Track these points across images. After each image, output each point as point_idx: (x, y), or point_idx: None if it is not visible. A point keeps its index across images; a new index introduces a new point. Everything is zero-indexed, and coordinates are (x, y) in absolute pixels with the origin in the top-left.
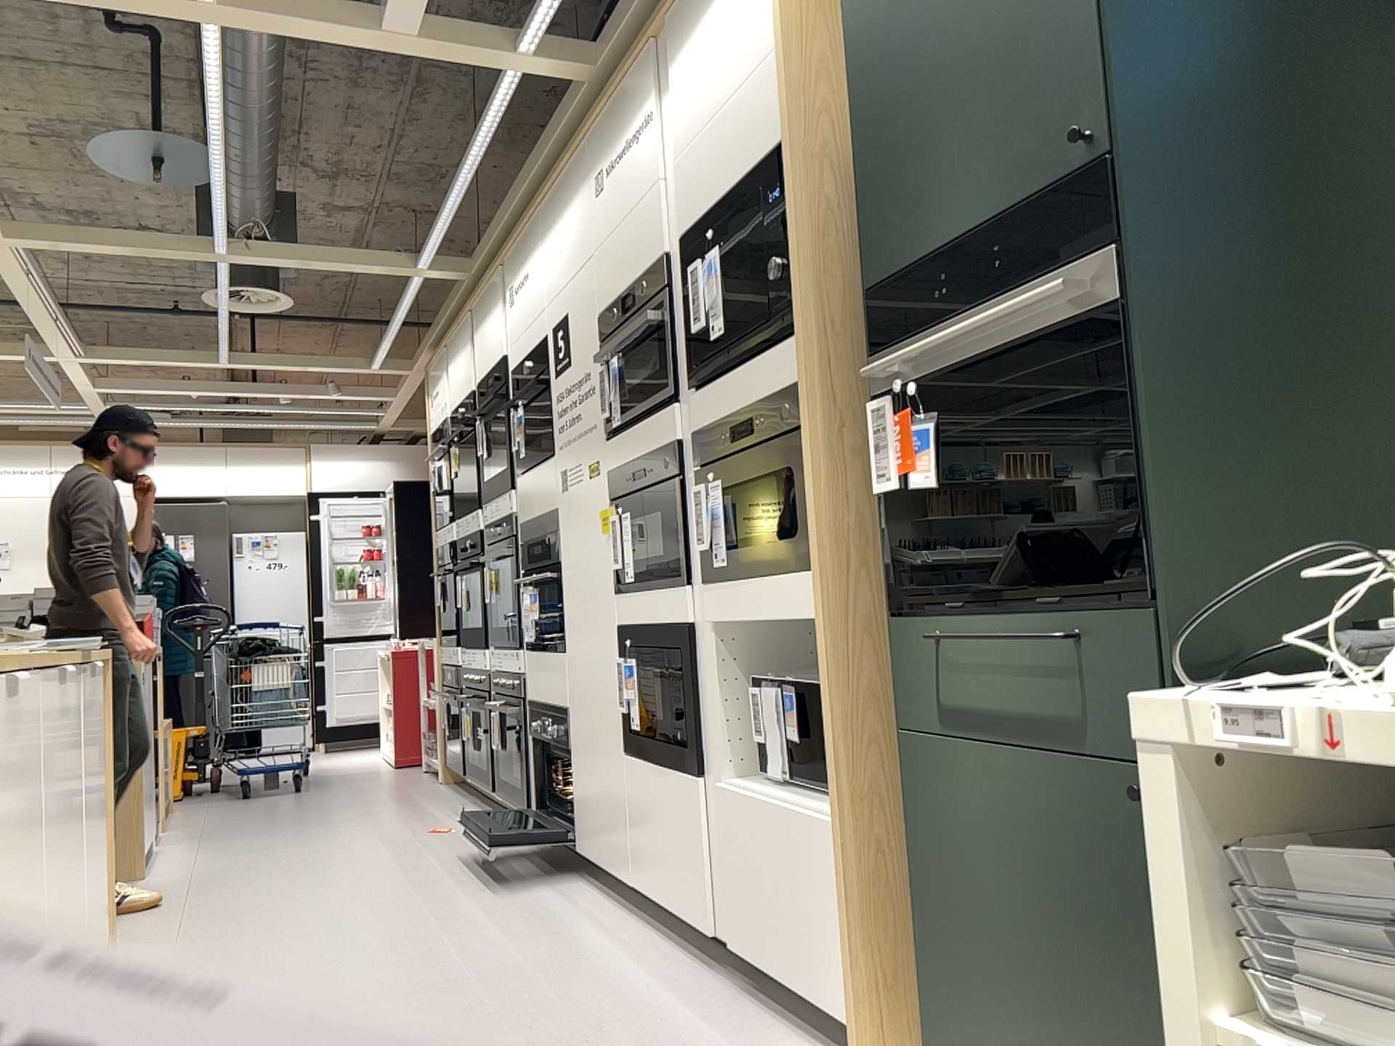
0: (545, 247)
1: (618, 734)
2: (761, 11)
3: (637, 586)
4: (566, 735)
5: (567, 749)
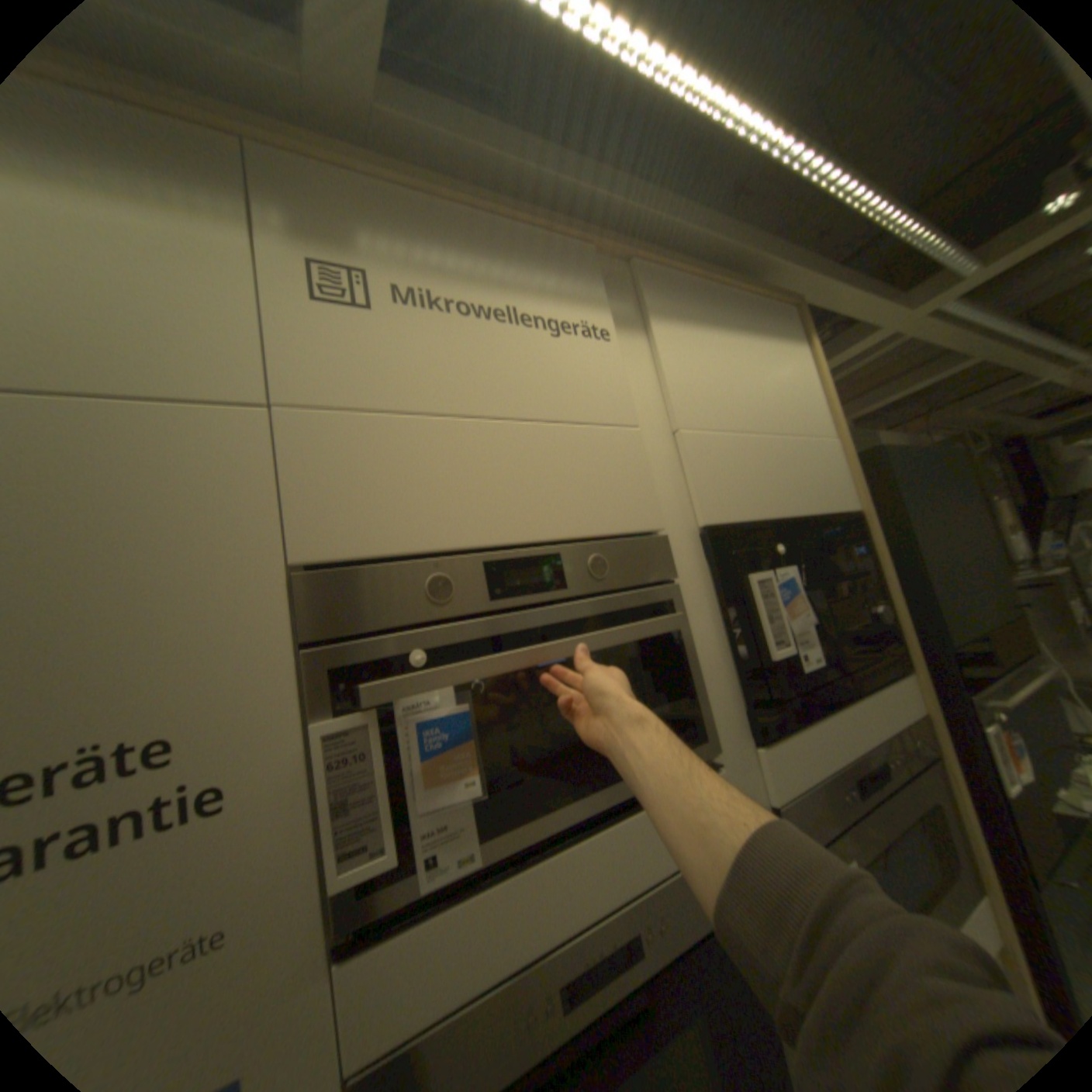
0: None
1: None
2: (809, 395)
3: None
4: None
5: None
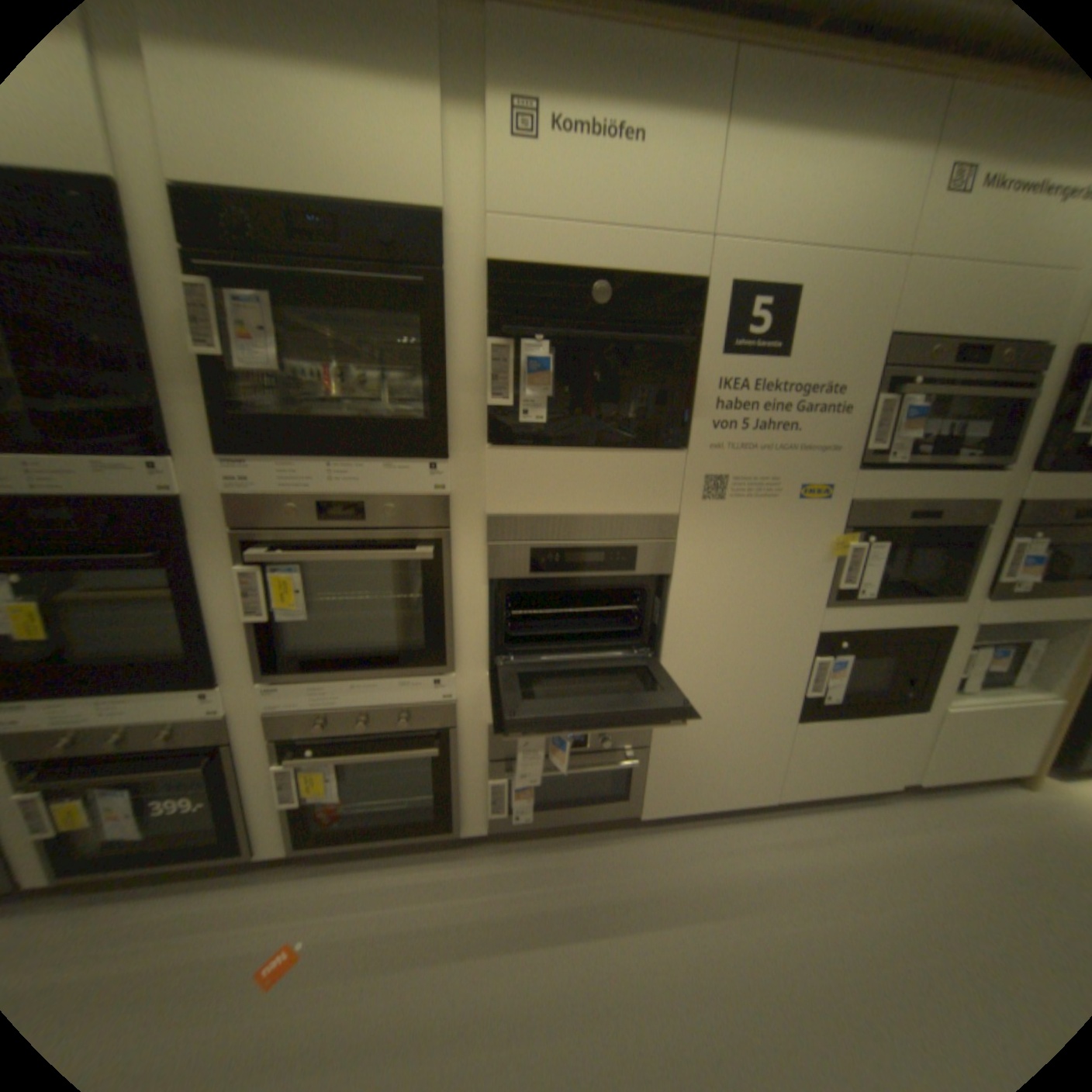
0: (746, 137)
1: (789, 712)
2: None
3: (878, 600)
4: (642, 737)
5: (641, 748)
